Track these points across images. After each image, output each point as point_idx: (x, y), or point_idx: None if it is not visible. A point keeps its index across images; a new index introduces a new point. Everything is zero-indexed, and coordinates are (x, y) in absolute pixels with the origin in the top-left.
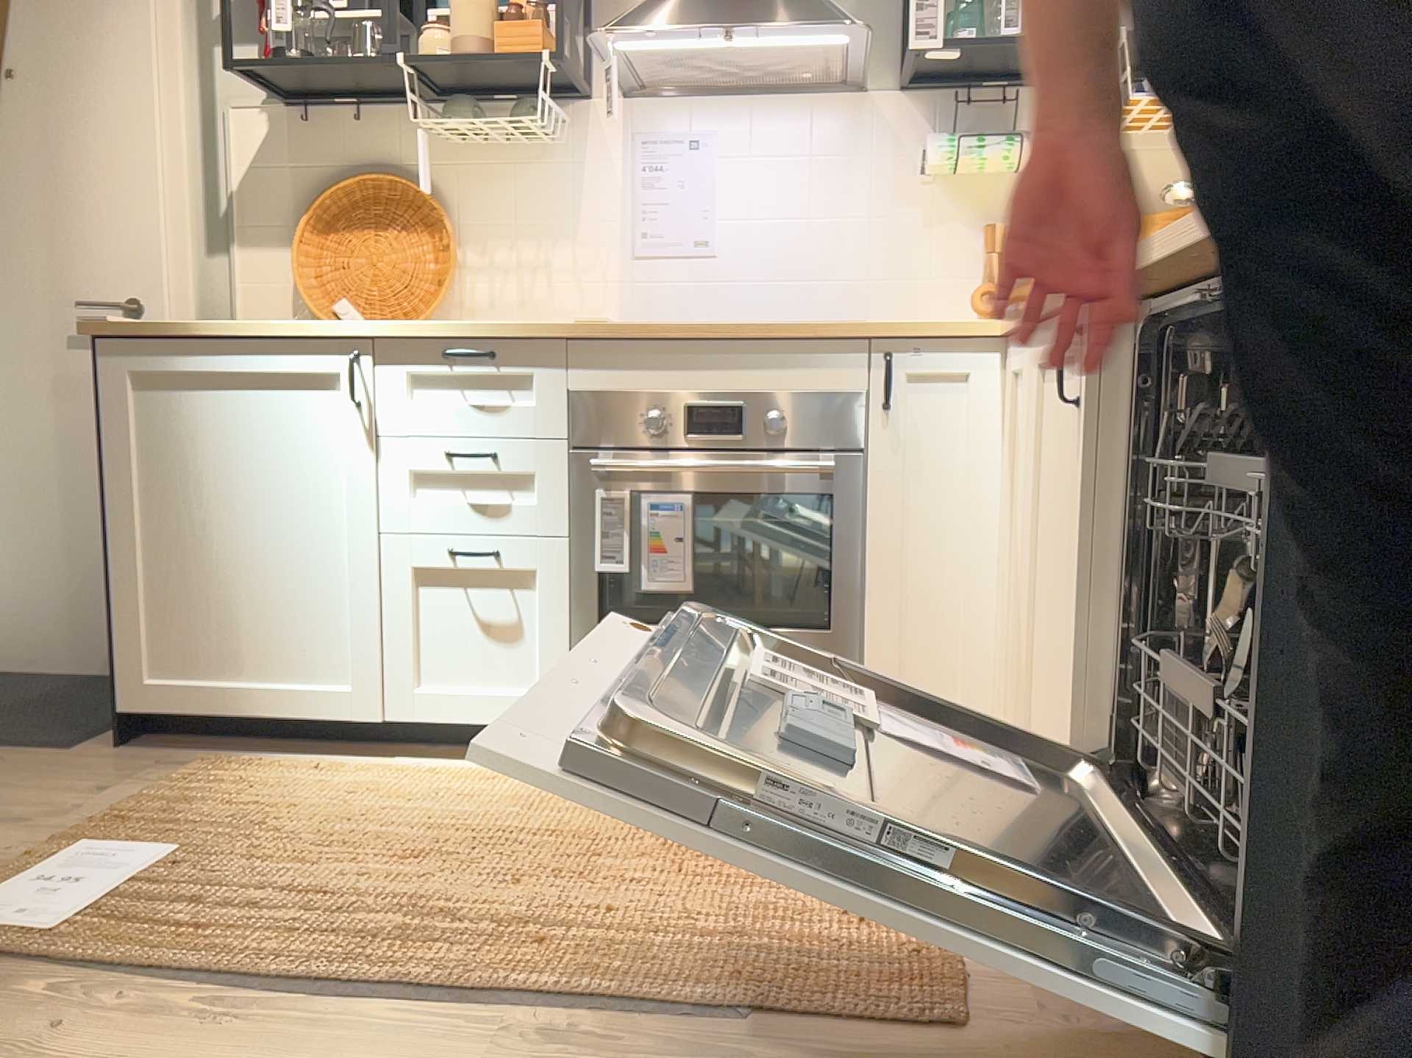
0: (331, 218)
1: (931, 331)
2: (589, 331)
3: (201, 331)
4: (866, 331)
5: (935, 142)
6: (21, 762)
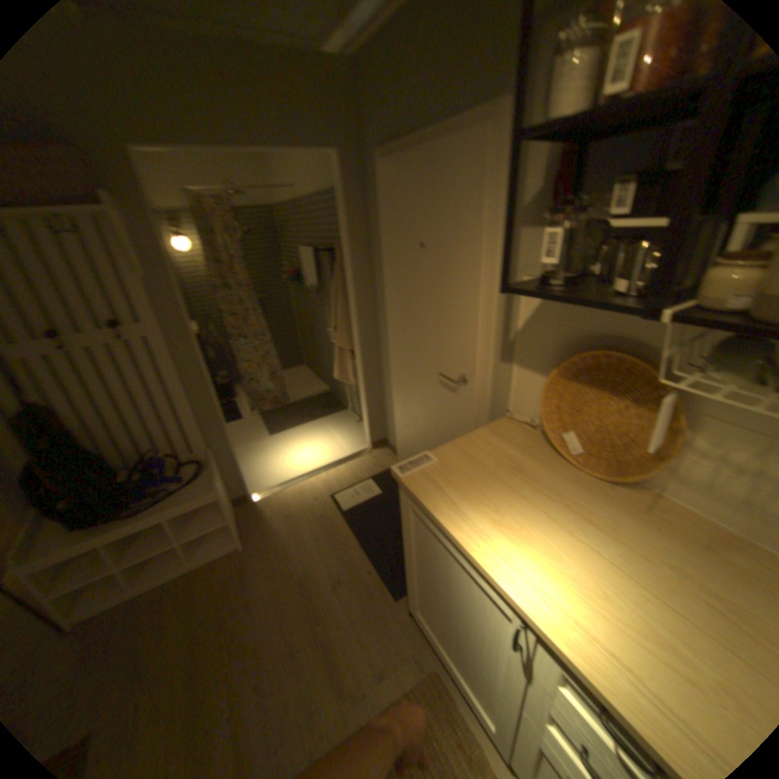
0: (579, 369)
1: None
2: None
3: (437, 521)
4: None
5: None
6: (377, 602)
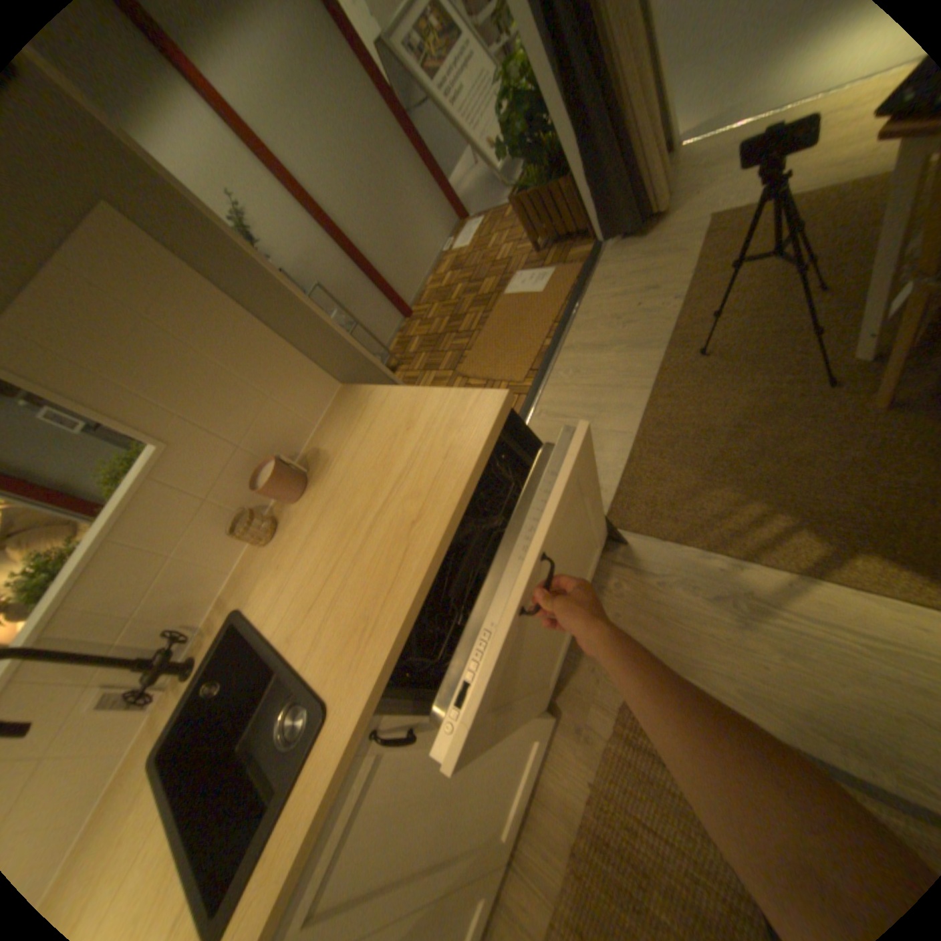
0: None
1: None
2: None
3: None
4: None
5: None
6: None
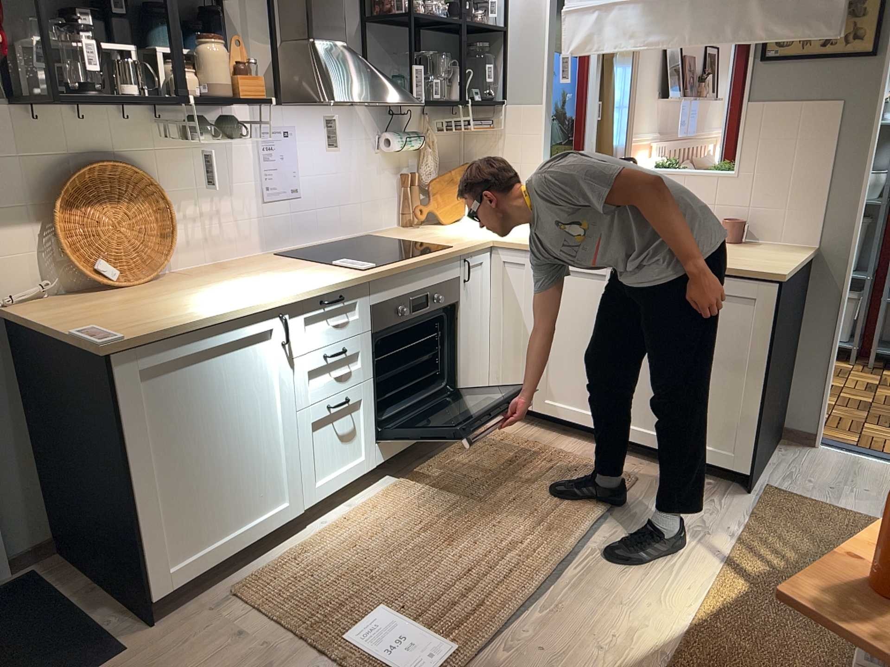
0: (72, 197)
1: (477, 247)
2: (380, 274)
3: (193, 327)
4: (462, 252)
5: (396, 138)
6: None
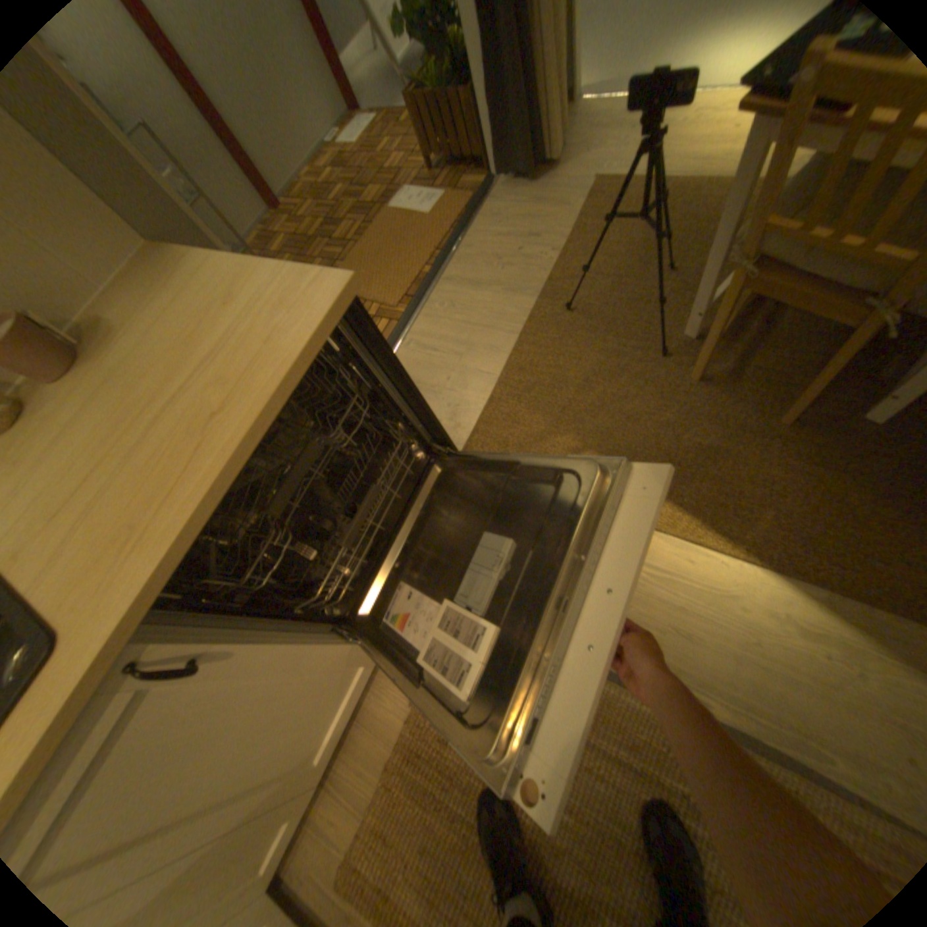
0: None
1: None
2: None
3: None
4: None
5: None
6: None
